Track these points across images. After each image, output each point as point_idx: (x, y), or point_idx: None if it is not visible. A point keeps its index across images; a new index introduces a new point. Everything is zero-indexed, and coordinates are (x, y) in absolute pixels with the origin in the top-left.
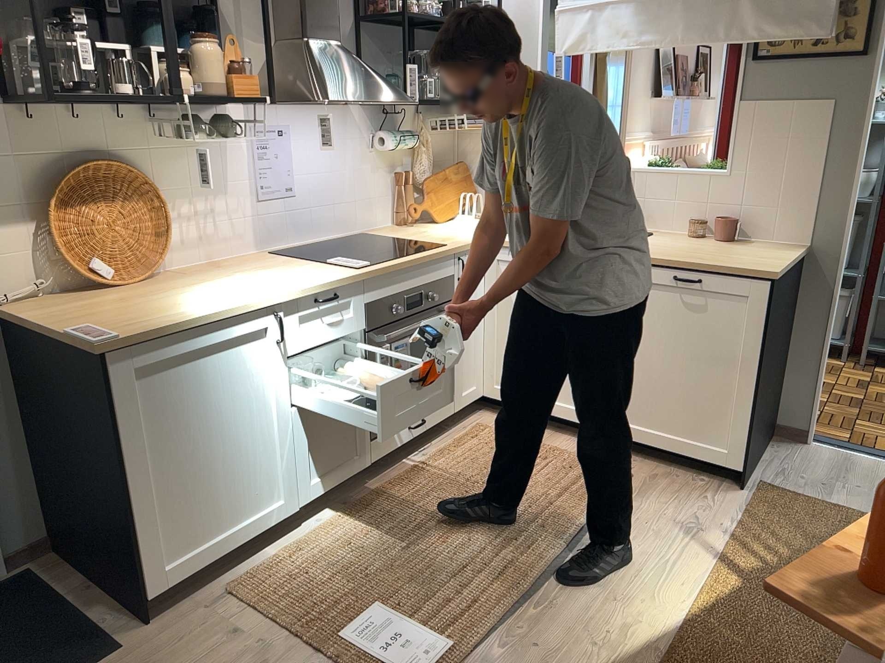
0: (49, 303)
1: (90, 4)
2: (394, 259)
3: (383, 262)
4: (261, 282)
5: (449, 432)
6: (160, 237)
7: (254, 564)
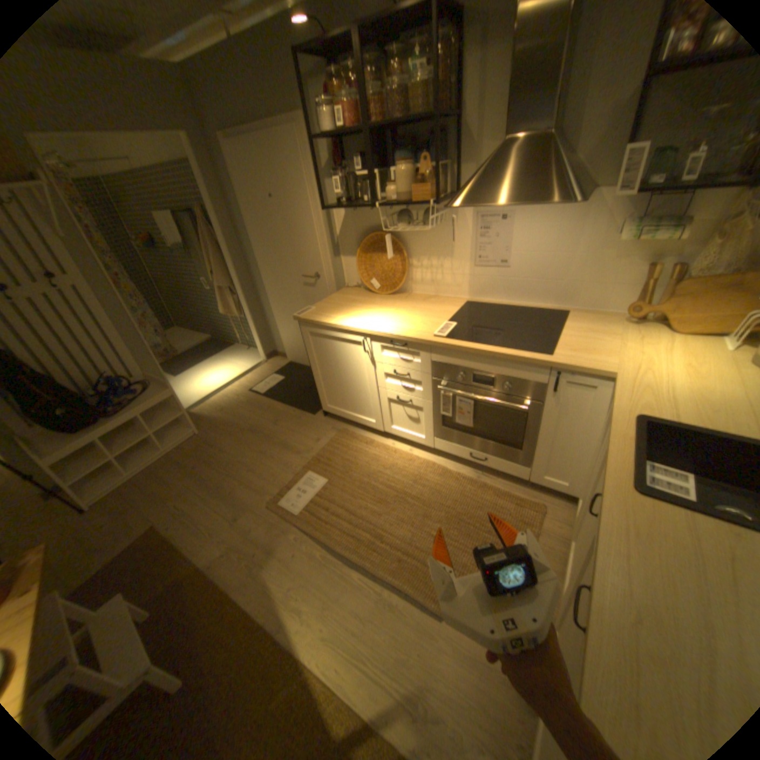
0: (351, 292)
1: (383, 142)
2: (470, 343)
3: (456, 341)
4: (391, 318)
5: (521, 486)
6: (403, 275)
7: (358, 431)
